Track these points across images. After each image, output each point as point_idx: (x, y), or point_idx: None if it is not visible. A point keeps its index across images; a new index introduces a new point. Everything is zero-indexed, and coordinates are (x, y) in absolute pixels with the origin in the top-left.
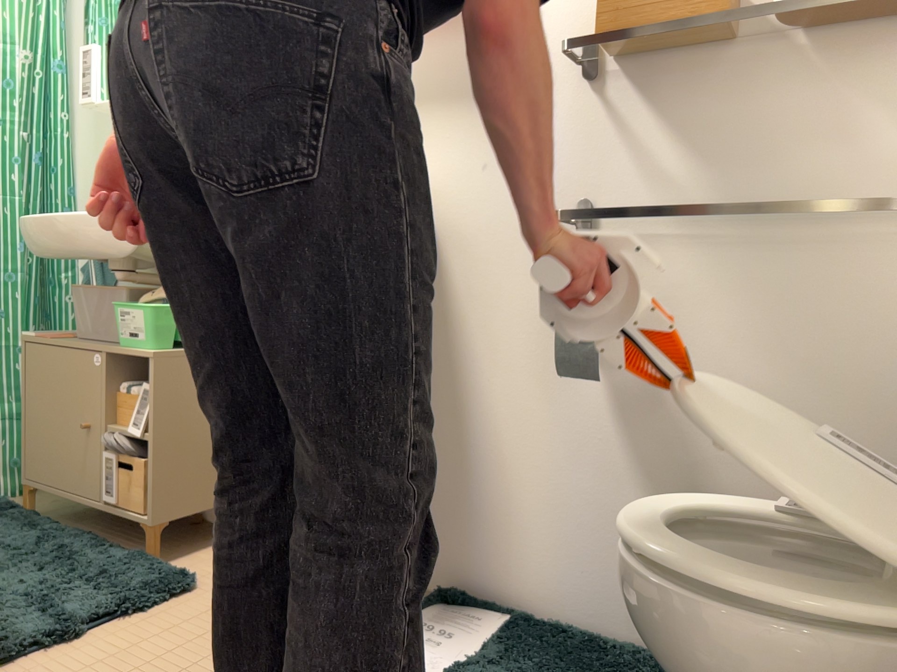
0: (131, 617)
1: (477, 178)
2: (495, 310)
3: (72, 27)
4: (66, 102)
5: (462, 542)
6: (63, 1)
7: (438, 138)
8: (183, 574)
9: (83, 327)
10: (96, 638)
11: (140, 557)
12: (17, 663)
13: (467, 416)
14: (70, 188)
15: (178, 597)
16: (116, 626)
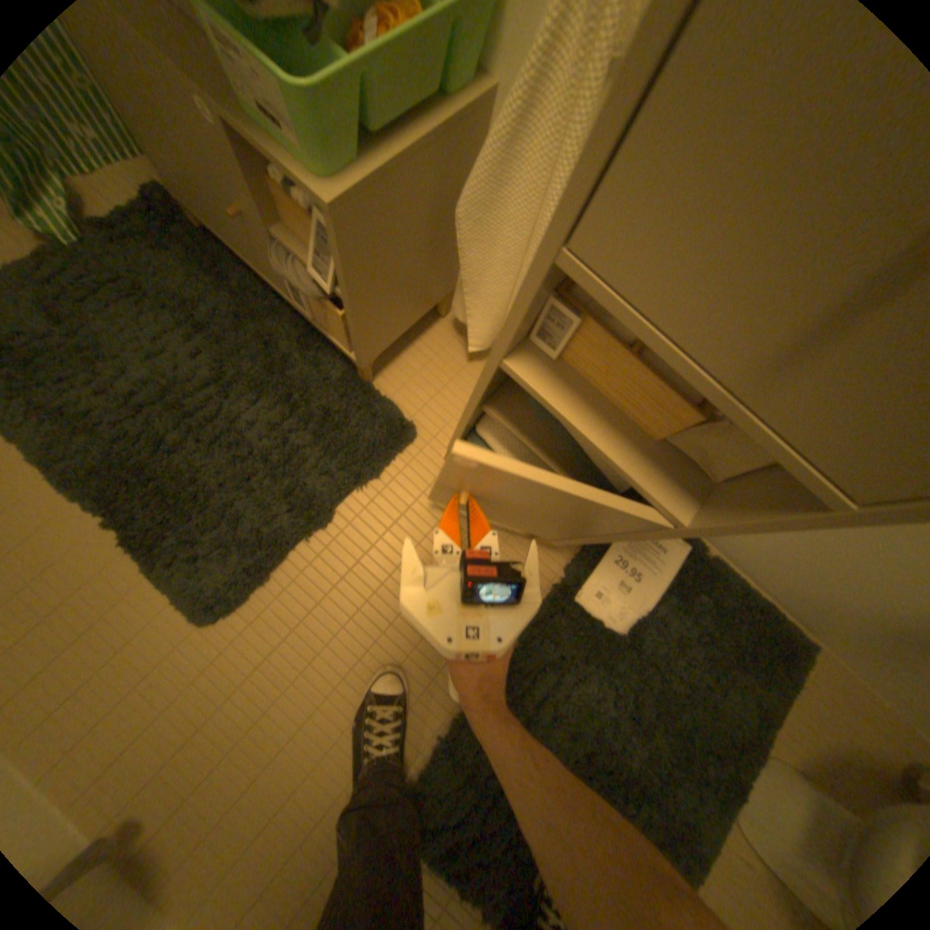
0: (371, 489)
1: None
2: None
3: None
4: None
5: None
6: None
7: None
8: (408, 430)
9: None
10: (348, 521)
11: (358, 386)
12: (293, 557)
13: None
14: None
15: (406, 454)
16: (361, 502)
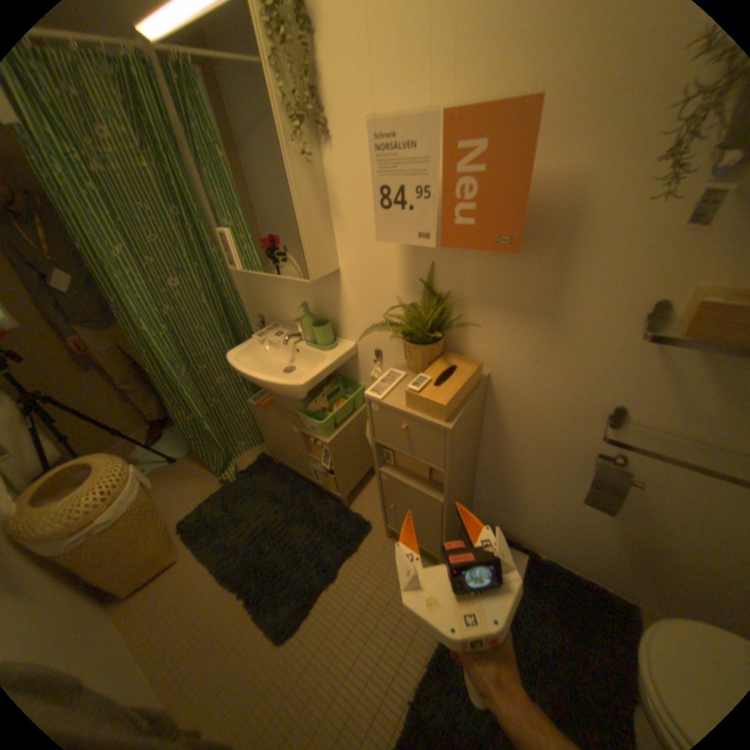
0: (353, 559)
1: (531, 367)
2: (535, 439)
3: (193, 179)
4: (210, 234)
5: (501, 516)
6: (179, 156)
7: (500, 333)
8: (366, 525)
9: (279, 403)
10: (344, 577)
11: (342, 511)
12: (319, 601)
13: (509, 476)
14: (233, 290)
15: (367, 538)
16: (349, 567)
